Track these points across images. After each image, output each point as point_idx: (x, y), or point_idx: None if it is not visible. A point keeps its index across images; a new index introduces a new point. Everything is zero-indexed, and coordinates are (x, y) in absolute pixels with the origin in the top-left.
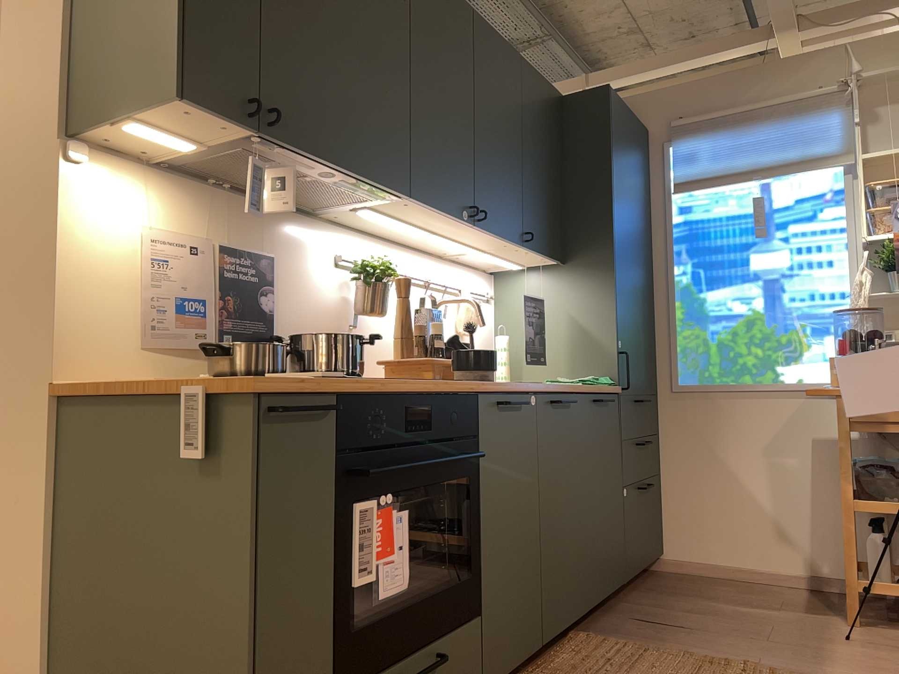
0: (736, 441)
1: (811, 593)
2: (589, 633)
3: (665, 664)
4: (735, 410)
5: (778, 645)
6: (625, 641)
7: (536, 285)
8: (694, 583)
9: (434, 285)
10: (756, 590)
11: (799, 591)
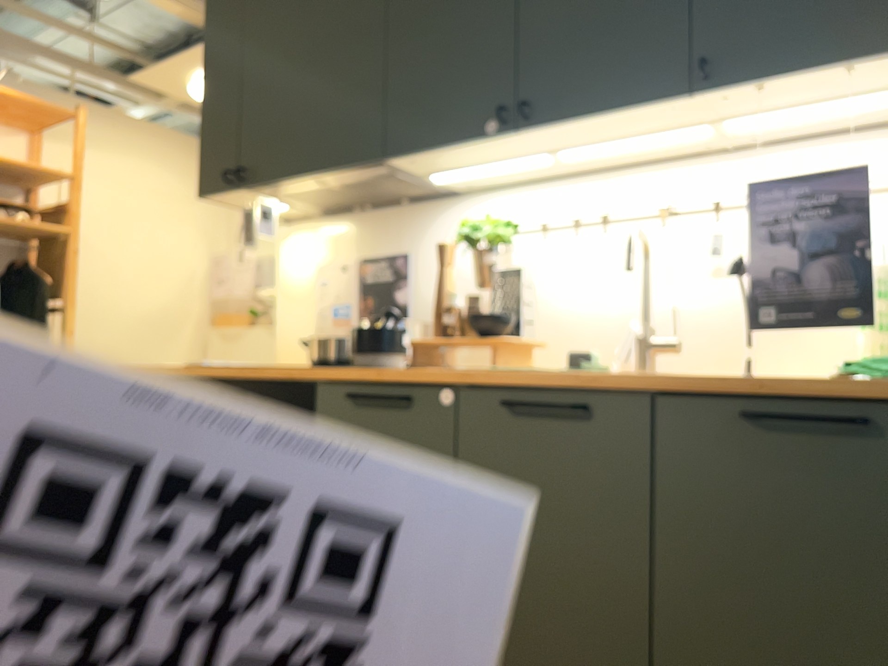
0: None
1: None
2: None
3: None
4: None
5: None
6: None
7: None
8: None
9: (692, 209)
10: None
11: None
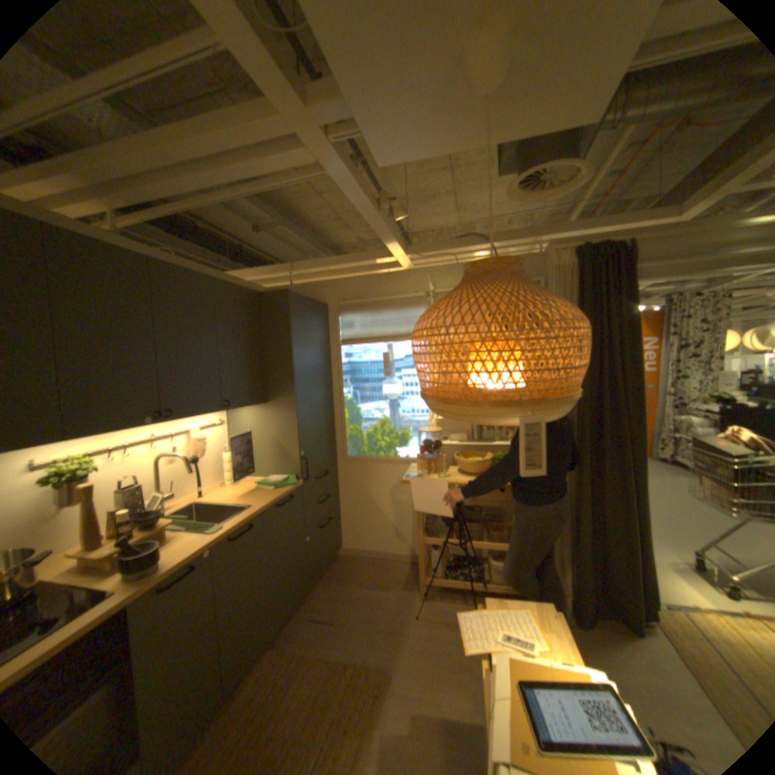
0: (376, 488)
1: (410, 568)
2: (273, 649)
3: (306, 683)
4: (375, 471)
5: (378, 637)
6: (291, 657)
7: (250, 415)
8: (352, 569)
9: (160, 438)
10: (384, 569)
11: (404, 567)
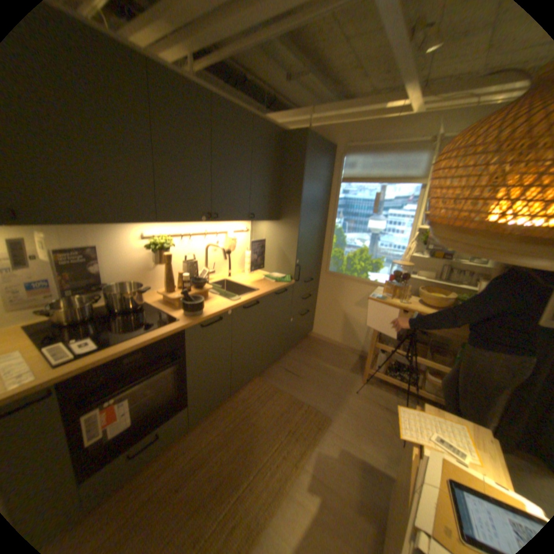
0: (345, 297)
1: (358, 358)
2: (261, 376)
3: (278, 403)
4: (348, 285)
5: (327, 393)
6: (271, 385)
7: (266, 227)
8: (317, 346)
9: (210, 232)
10: (339, 353)
11: (354, 356)
